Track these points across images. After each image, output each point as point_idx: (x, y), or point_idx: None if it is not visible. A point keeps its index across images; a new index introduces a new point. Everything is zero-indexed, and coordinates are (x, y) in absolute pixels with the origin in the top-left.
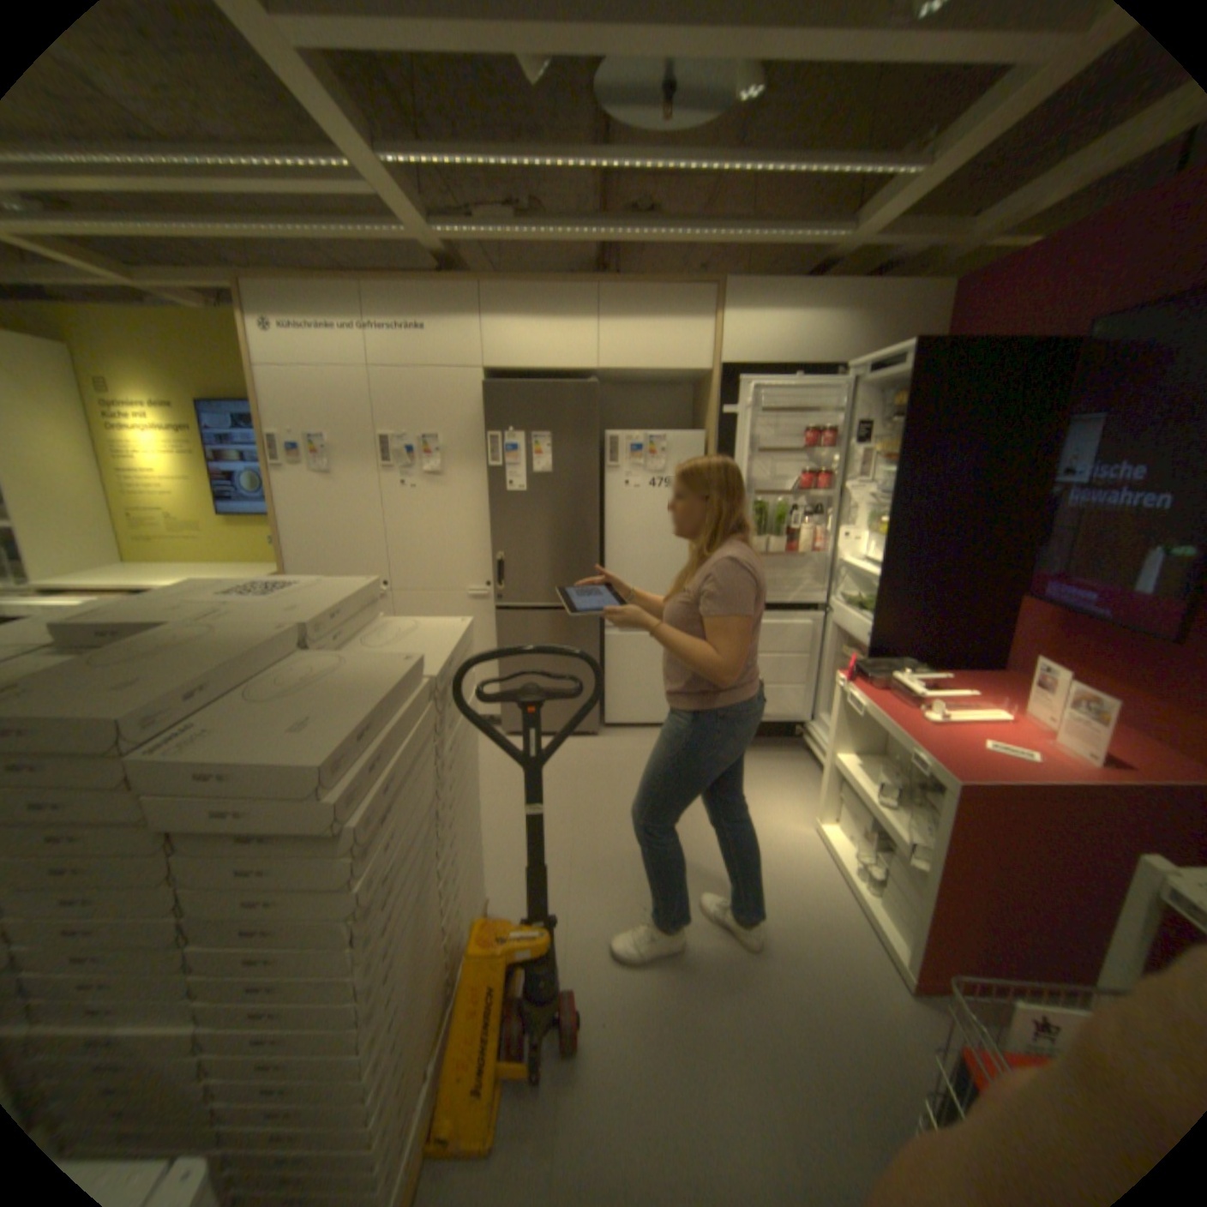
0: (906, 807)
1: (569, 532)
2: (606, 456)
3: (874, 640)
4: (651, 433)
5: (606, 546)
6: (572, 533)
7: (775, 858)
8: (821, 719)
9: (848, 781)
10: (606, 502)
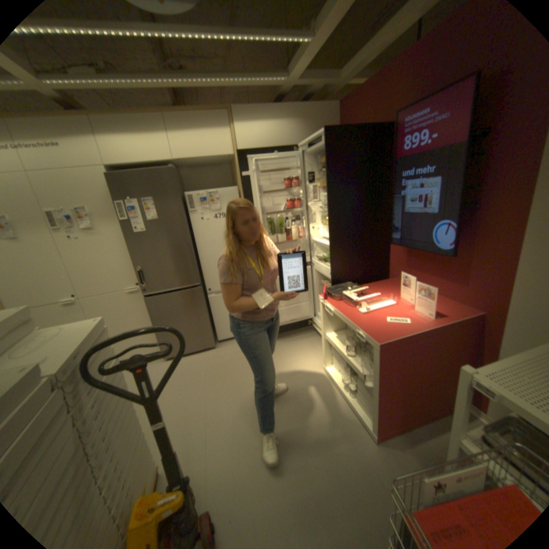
0: (357, 353)
1: (175, 249)
2: (187, 206)
3: (331, 276)
4: (208, 190)
5: (198, 252)
6: (176, 249)
7: (306, 390)
8: (317, 315)
9: (332, 345)
10: (193, 230)
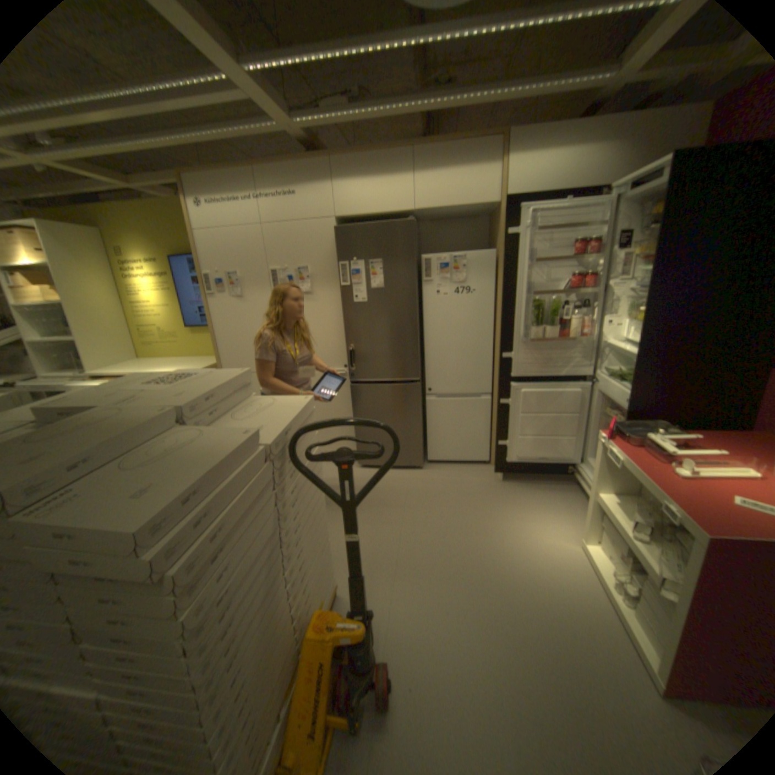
0: (656, 540)
1: (397, 329)
2: (422, 273)
3: (630, 405)
4: (453, 253)
5: (424, 337)
6: (399, 329)
7: (547, 568)
8: (587, 461)
9: (607, 515)
10: (423, 306)
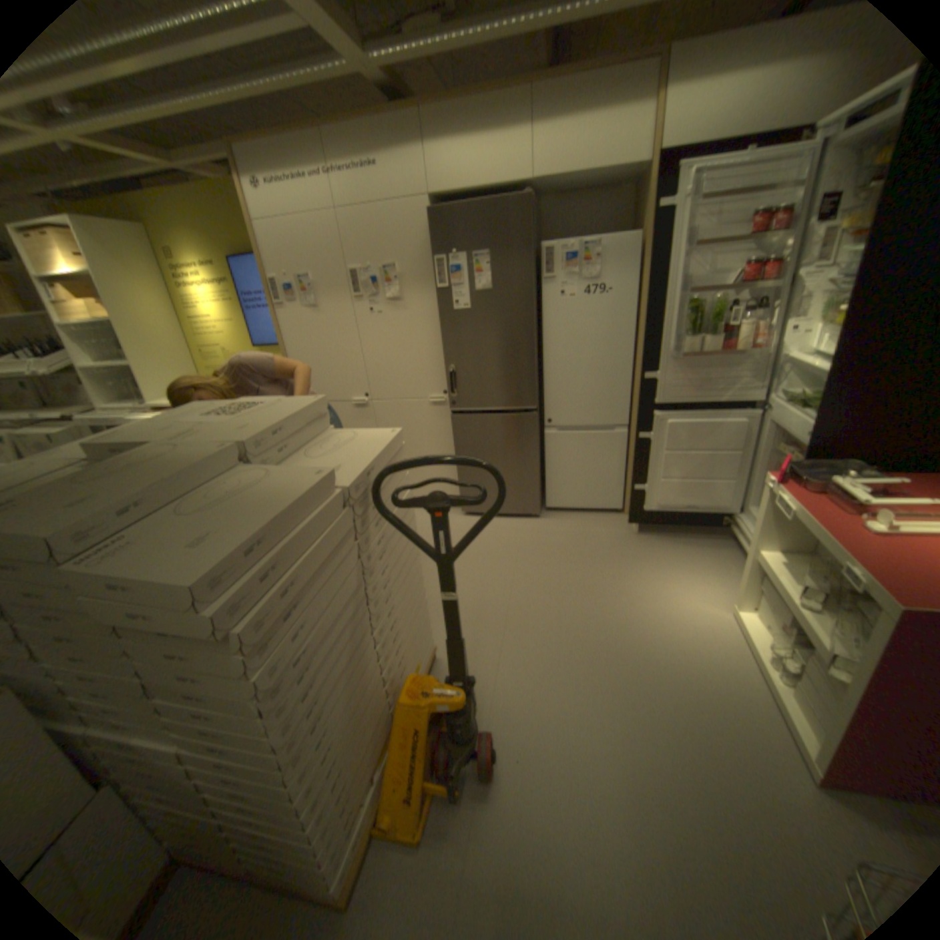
0: (830, 609)
1: (508, 344)
2: (541, 268)
3: (812, 440)
4: (584, 239)
5: (543, 354)
6: (511, 344)
7: (688, 636)
8: (749, 511)
9: (769, 577)
10: (542, 313)
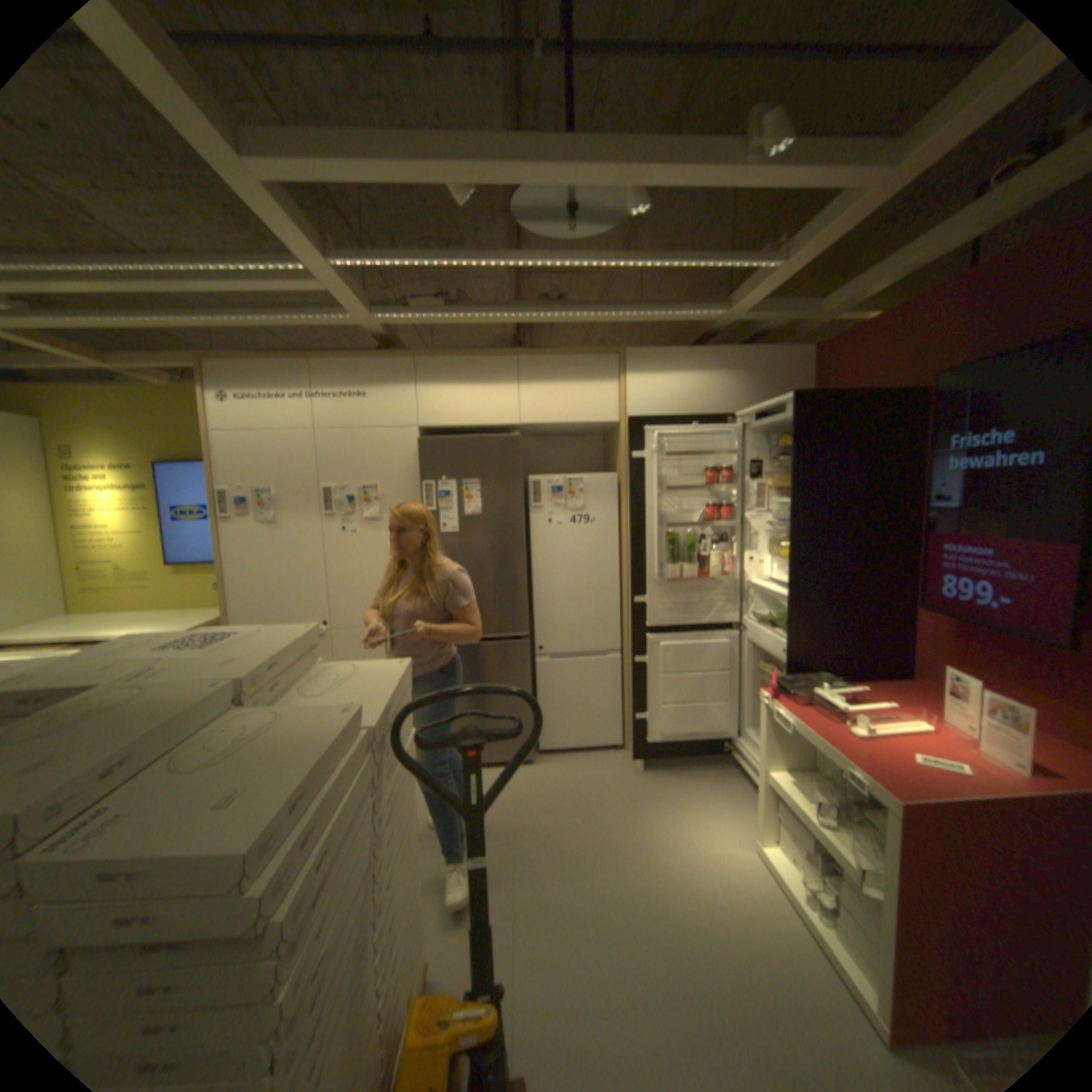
0: (843, 826)
1: (498, 567)
2: (529, 498)
3: (788, 657)
4: (568, 476)
5: (532, 578)
6: (501, 568)
7: (720, 889)
8: (746, 734)
9: (783, 800)
10: (530, 538)
